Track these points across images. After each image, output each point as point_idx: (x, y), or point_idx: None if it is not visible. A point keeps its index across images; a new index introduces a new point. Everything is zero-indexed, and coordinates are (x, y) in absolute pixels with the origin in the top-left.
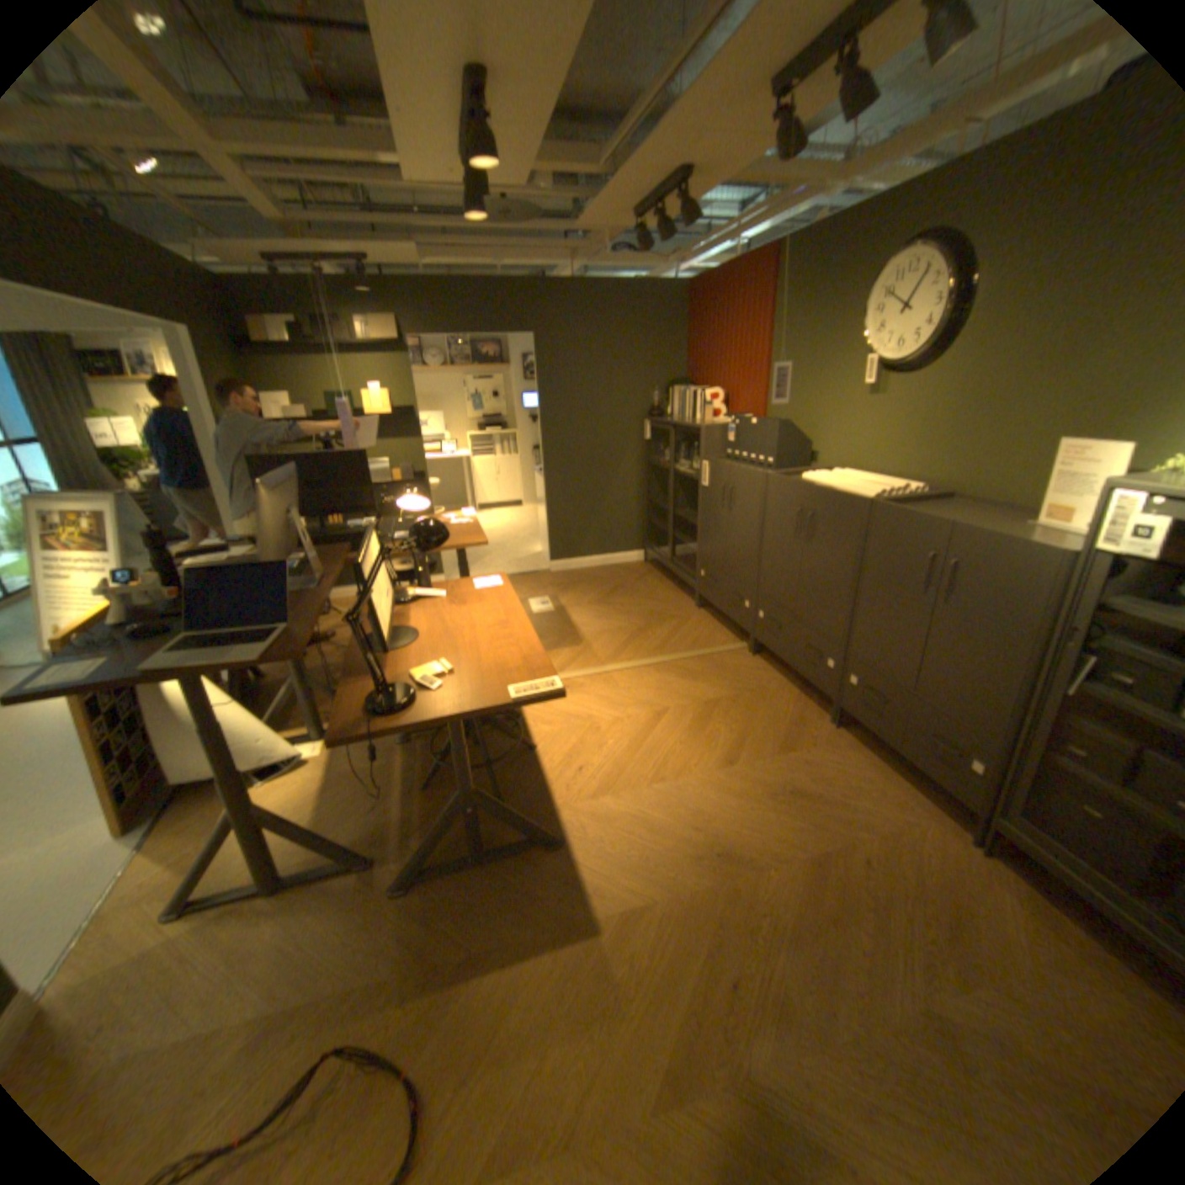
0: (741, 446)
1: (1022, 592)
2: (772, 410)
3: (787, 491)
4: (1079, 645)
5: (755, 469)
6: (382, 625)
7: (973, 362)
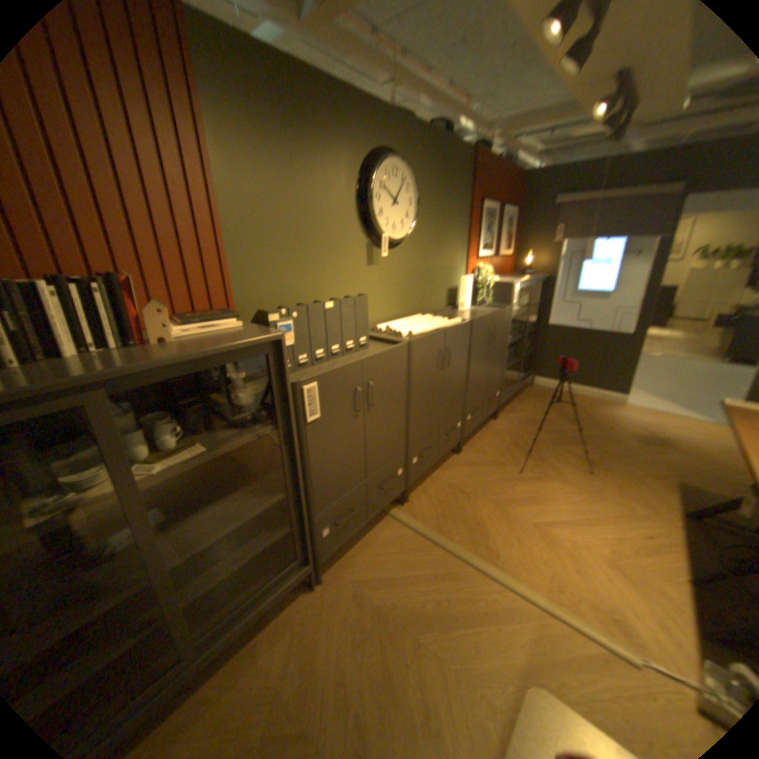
0: (309, 345)
1: (504, 327)
2: (243, 299)
3: (428, 346)
4: (509, 333)
5: (393, 347)
6: None
7: (416, 245)
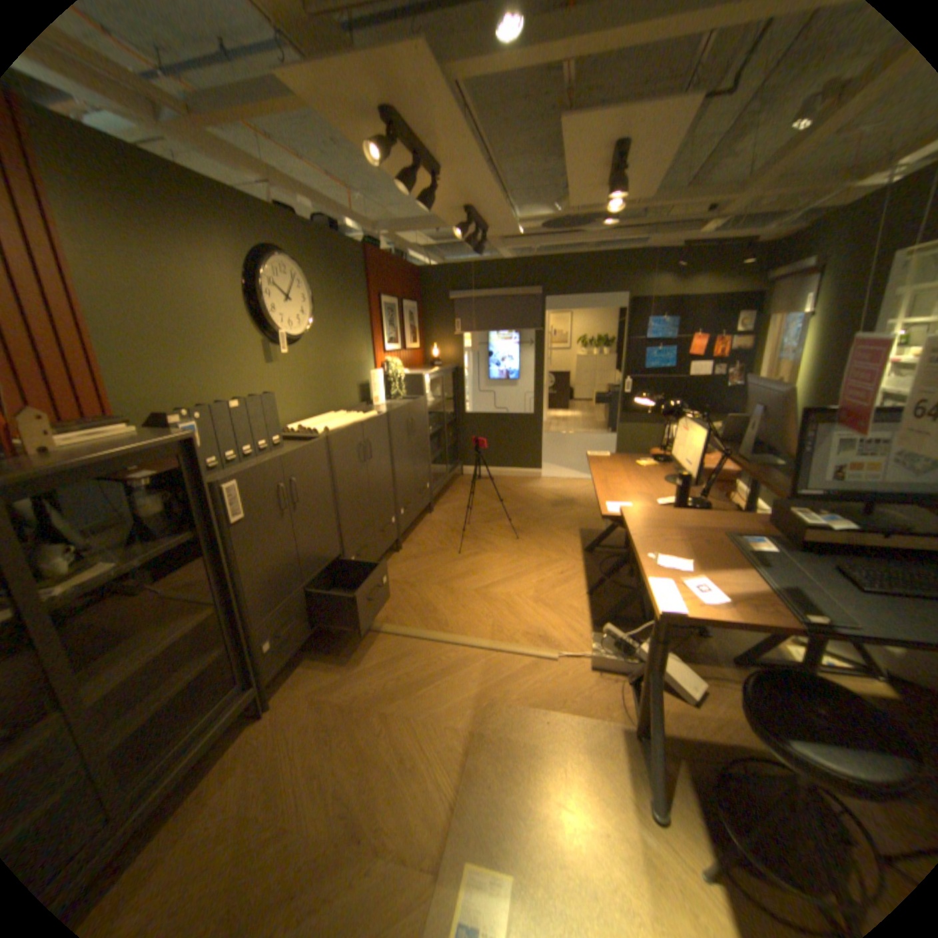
0: (219, 446)
1: (423, 417)
2: (124, 404)
3: (348, 439)
4: (429, 424)
5: (312, 442)
6: (675, 446)
7: (318, 340)
